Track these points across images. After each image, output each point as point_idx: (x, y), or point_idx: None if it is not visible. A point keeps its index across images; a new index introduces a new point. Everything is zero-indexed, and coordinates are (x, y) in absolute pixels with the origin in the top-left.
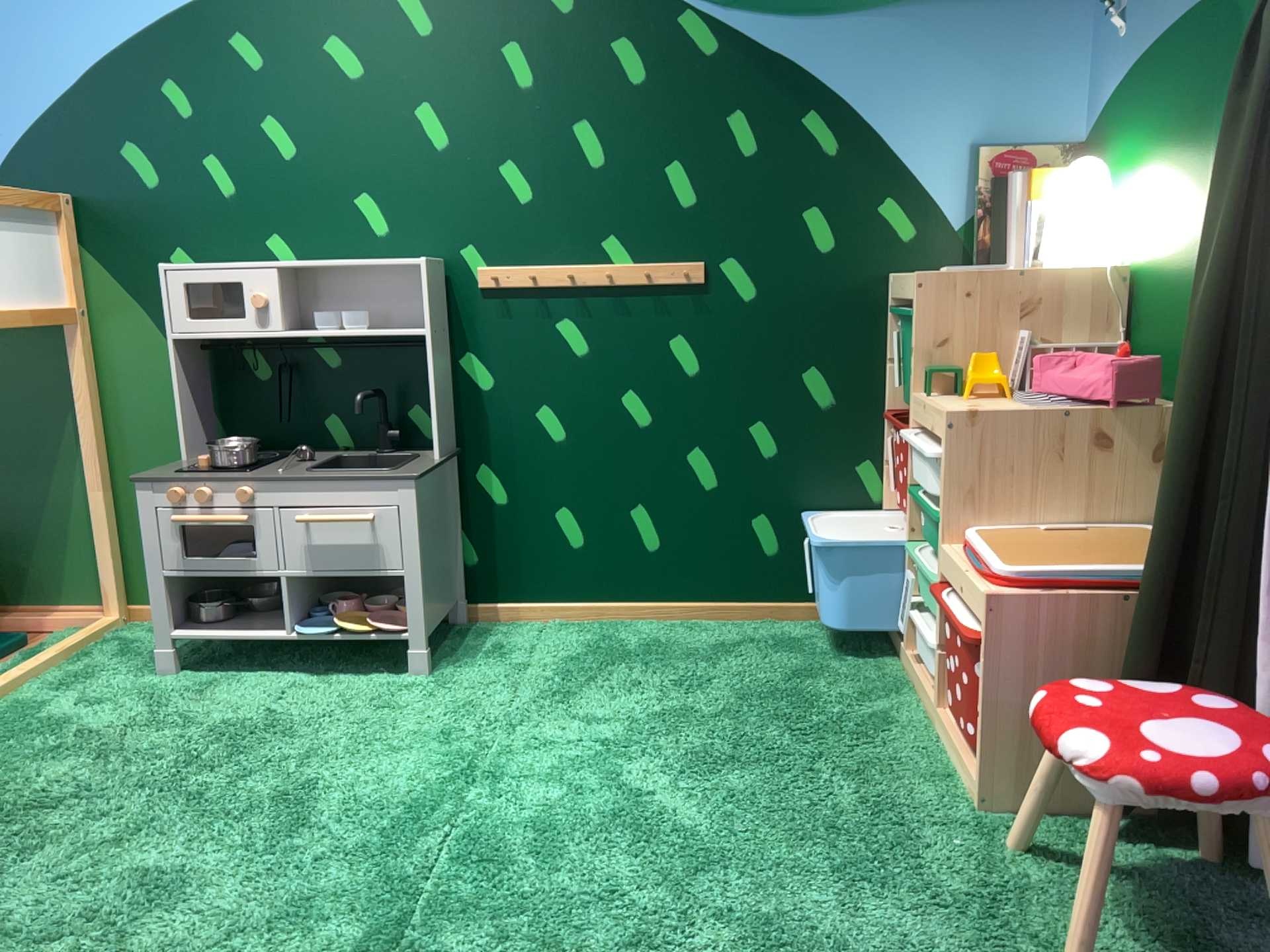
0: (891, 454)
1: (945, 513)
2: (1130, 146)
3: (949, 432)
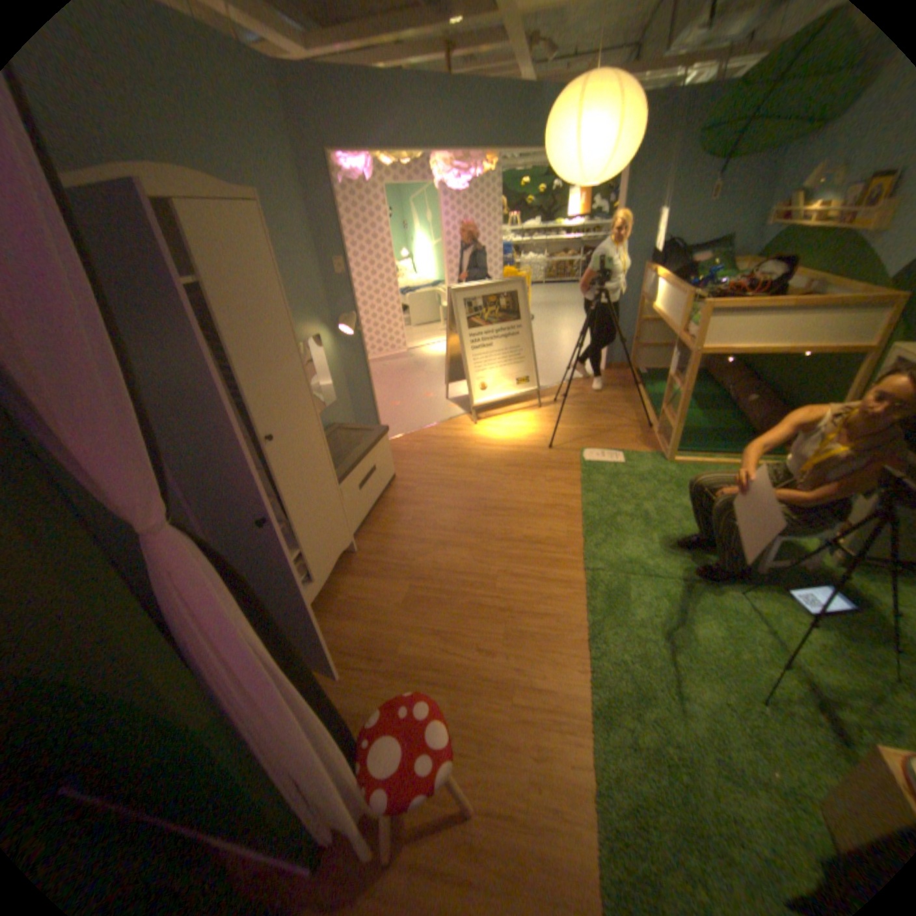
0: None
1: None
2: None
3: None
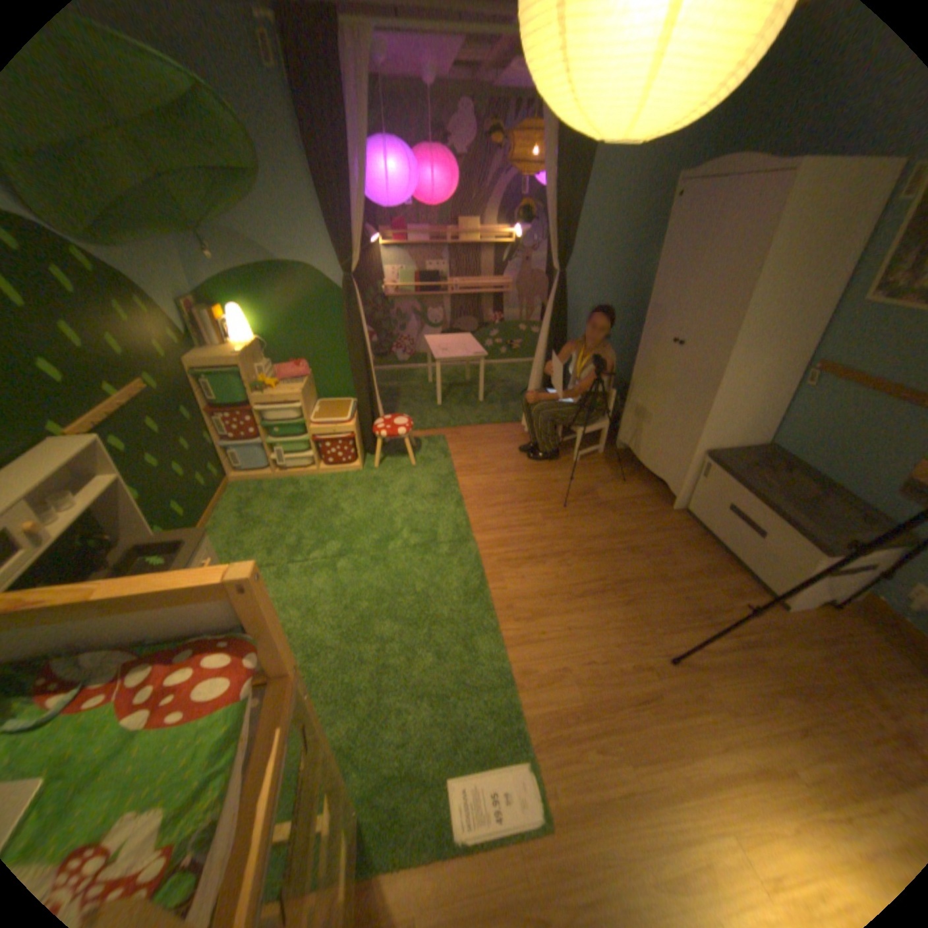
0: (209, 425)
1: (305, 420)
2: (235, 298)
3: (300, 398)
